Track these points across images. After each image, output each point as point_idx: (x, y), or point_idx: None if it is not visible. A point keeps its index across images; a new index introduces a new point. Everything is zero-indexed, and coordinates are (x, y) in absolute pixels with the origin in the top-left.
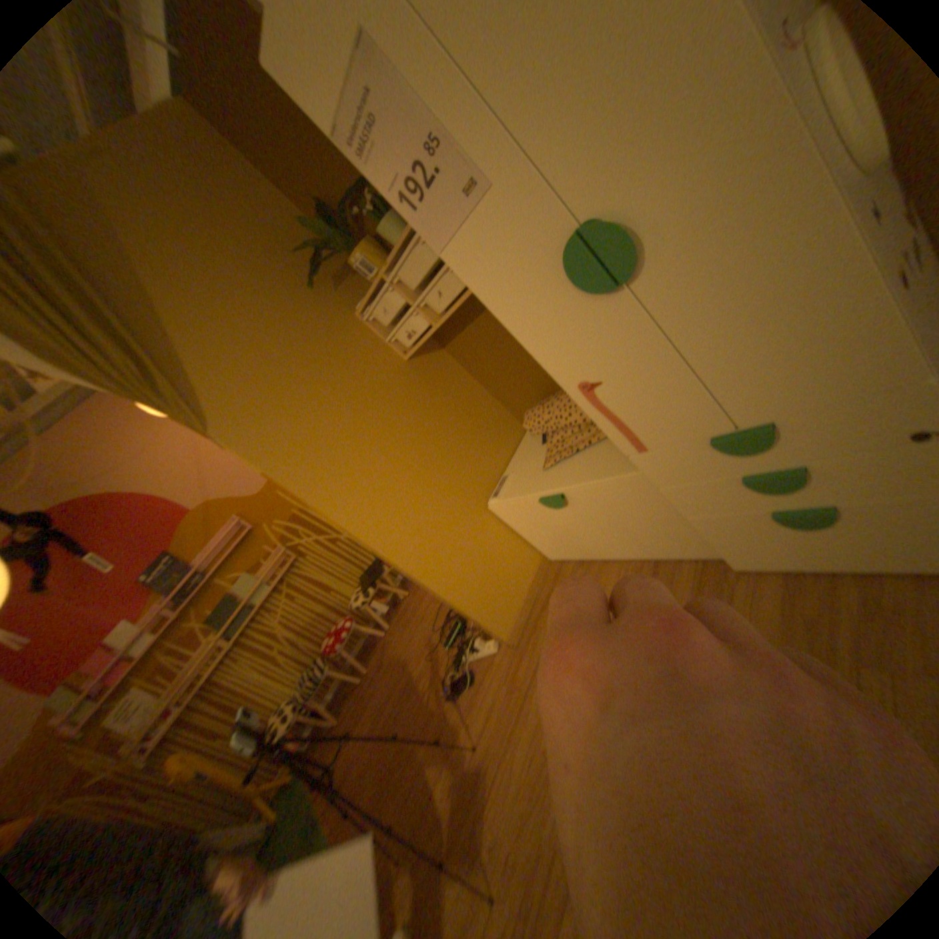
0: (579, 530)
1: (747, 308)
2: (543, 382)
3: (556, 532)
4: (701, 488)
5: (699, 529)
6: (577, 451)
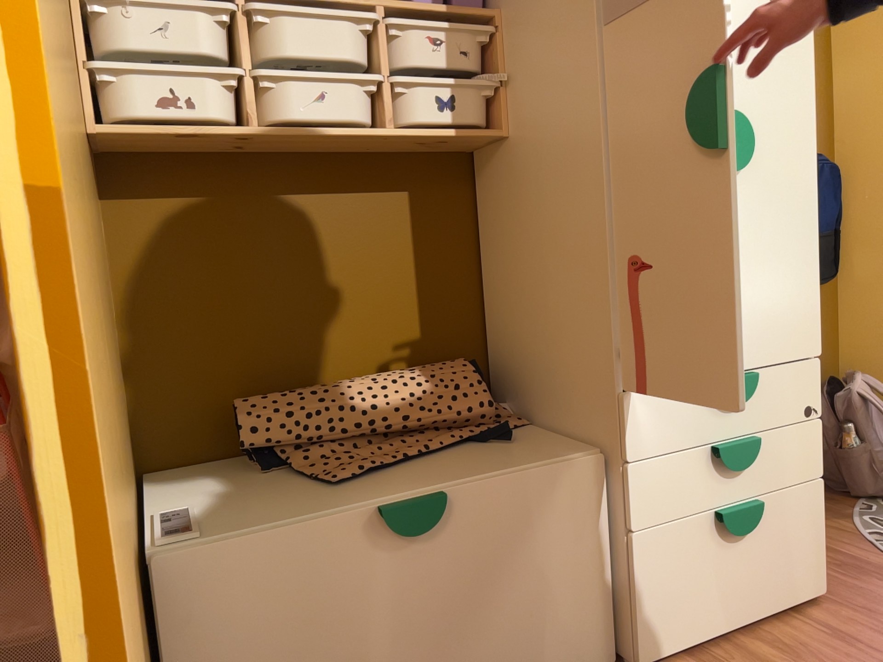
0: (393, 637)
1: (772, 248)
2: (271, 370)
3: (318, 661)
4: (672, 469)
5: (607, 589)
6: (404, 461)
